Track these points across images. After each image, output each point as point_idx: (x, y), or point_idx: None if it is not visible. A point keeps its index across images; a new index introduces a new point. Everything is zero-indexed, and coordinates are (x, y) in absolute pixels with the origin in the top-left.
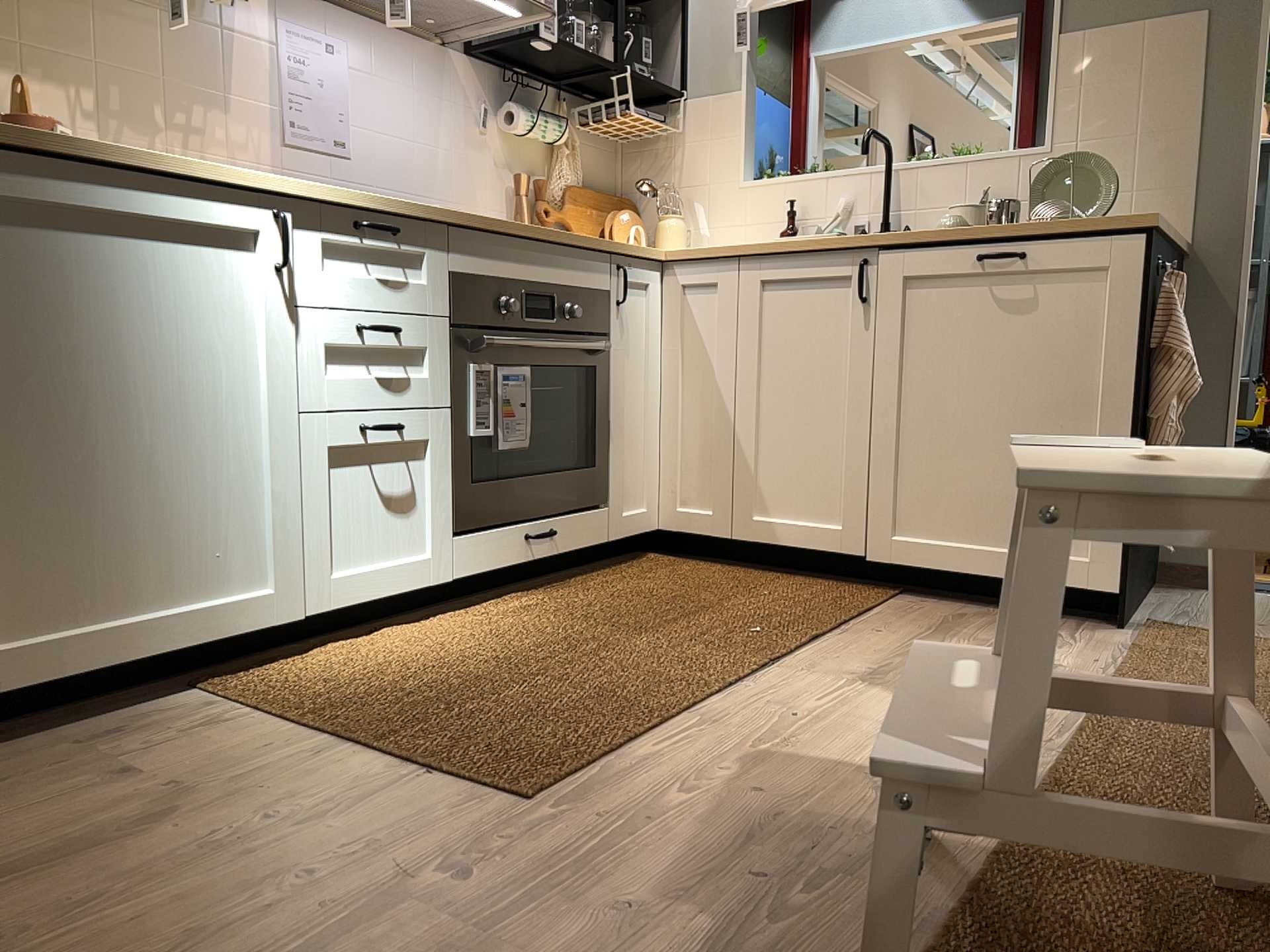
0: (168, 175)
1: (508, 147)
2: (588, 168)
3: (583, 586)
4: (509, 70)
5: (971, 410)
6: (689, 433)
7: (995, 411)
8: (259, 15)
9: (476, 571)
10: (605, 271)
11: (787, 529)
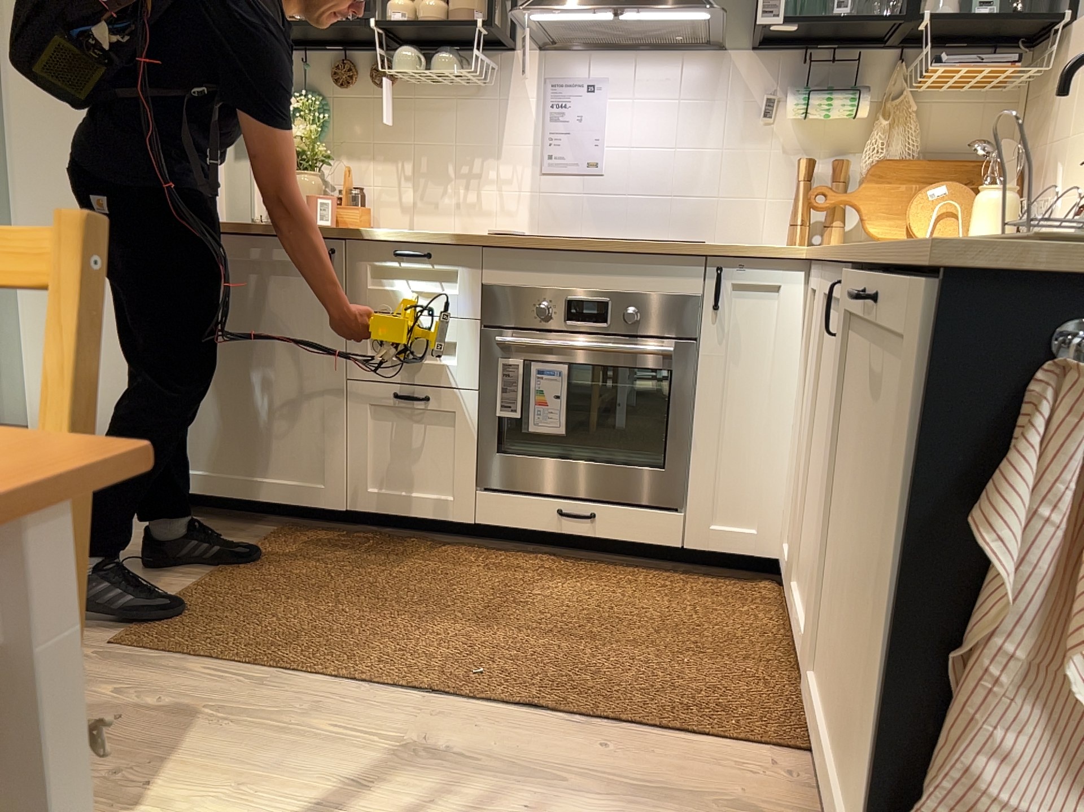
0: (264, 235)
1: (803, 131)
2: (948, 133)
3: (621, 578)
4: (812, 49)
5: (858, 540)
6: (800, 465)
7: (865, 554)
8: (524, 79)
9: (500, 525)
10: (694, 277)
11: (799, 613)
